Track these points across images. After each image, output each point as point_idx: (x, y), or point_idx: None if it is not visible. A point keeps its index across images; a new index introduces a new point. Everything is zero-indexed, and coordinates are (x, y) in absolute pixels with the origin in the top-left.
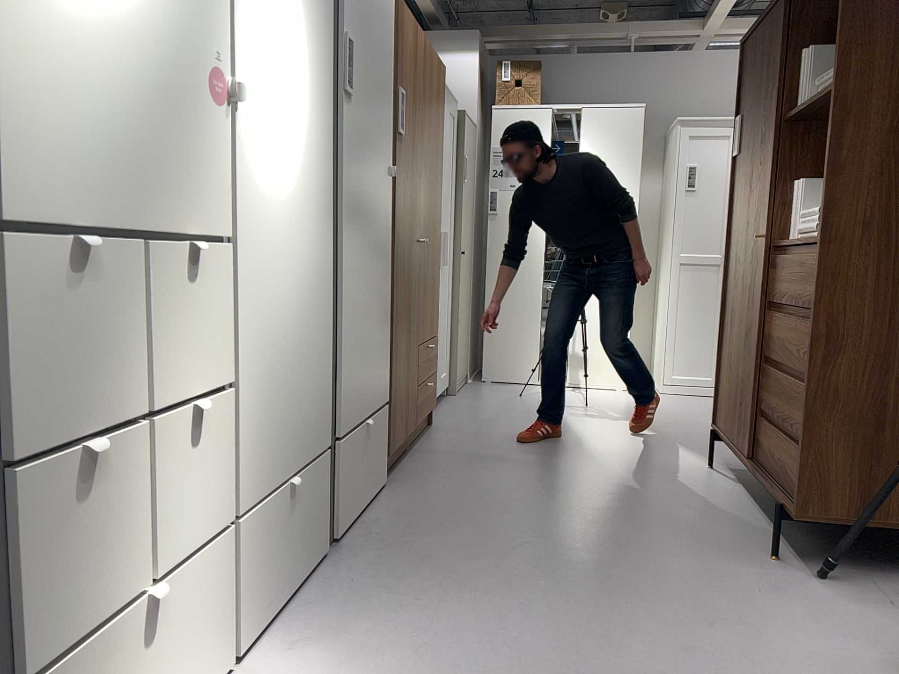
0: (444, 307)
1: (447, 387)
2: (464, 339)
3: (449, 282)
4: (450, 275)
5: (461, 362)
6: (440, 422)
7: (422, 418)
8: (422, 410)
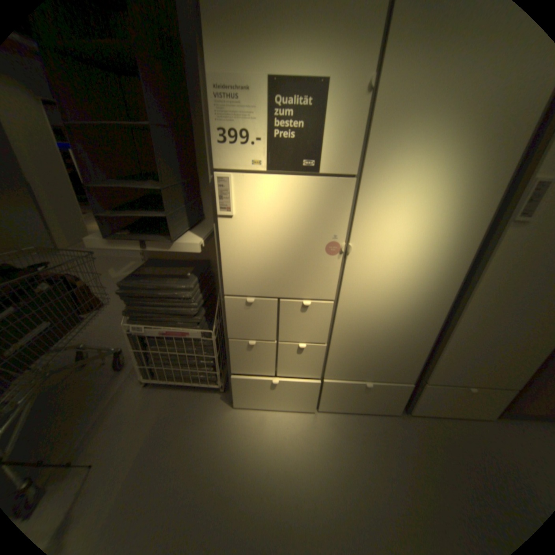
0: None
1: None
2: None
3: None
4: None
5: None
6: None
7: None
8: None
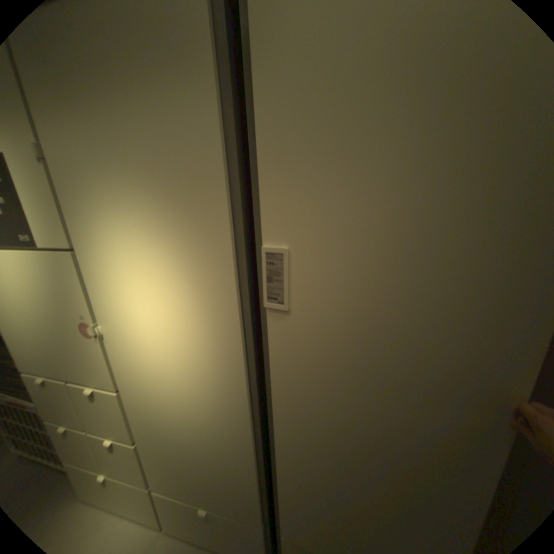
0: None
1: None
2: None
3: None
4: None
5: None
6: None
7: None
8: None
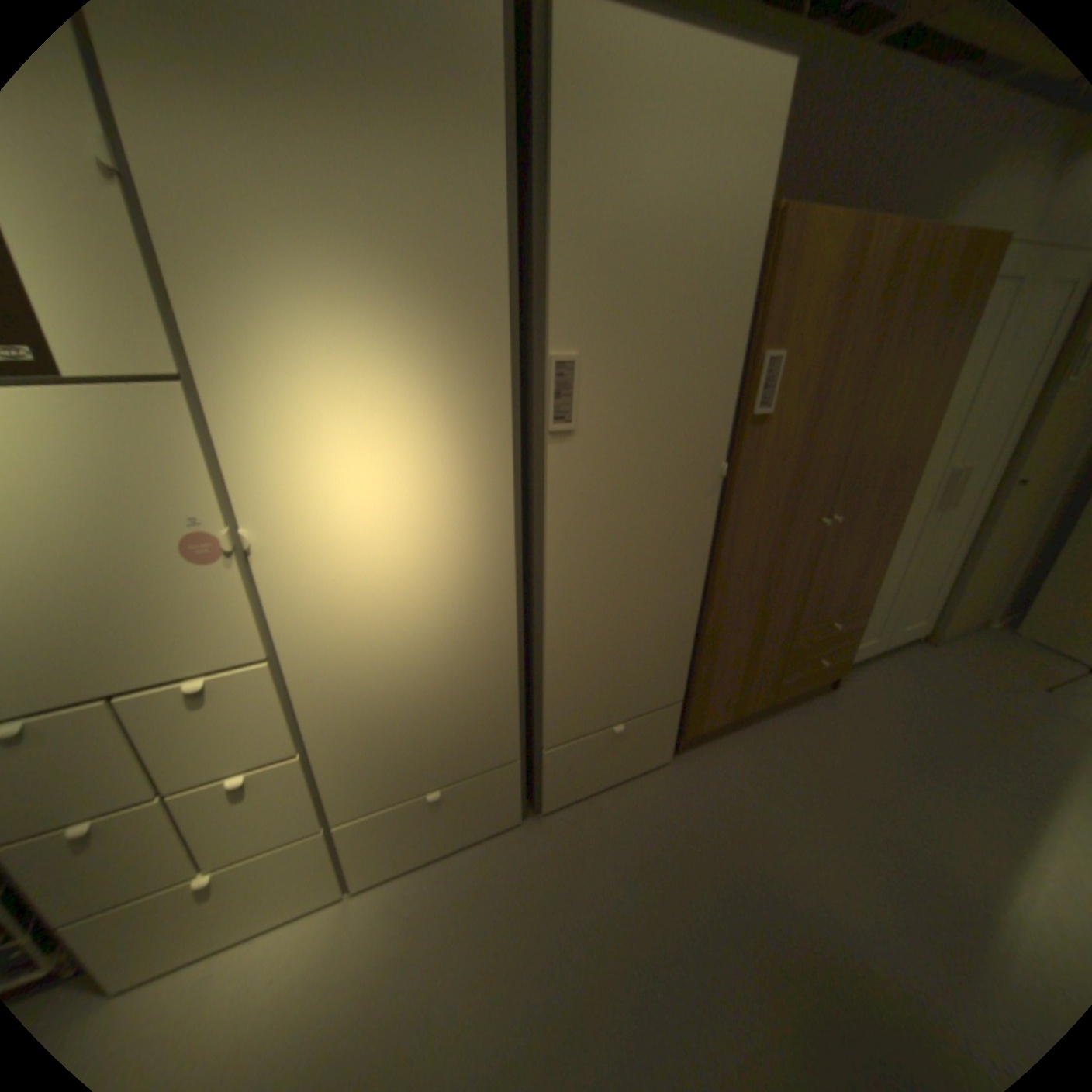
0: (947, 554)
1: (925, 637)
2: (991, 585)
3: (971, 523)
4: (980, 513)
5: (971, 612)
6: (860, 688)
7: (802, 693)
8: (805, 687)
